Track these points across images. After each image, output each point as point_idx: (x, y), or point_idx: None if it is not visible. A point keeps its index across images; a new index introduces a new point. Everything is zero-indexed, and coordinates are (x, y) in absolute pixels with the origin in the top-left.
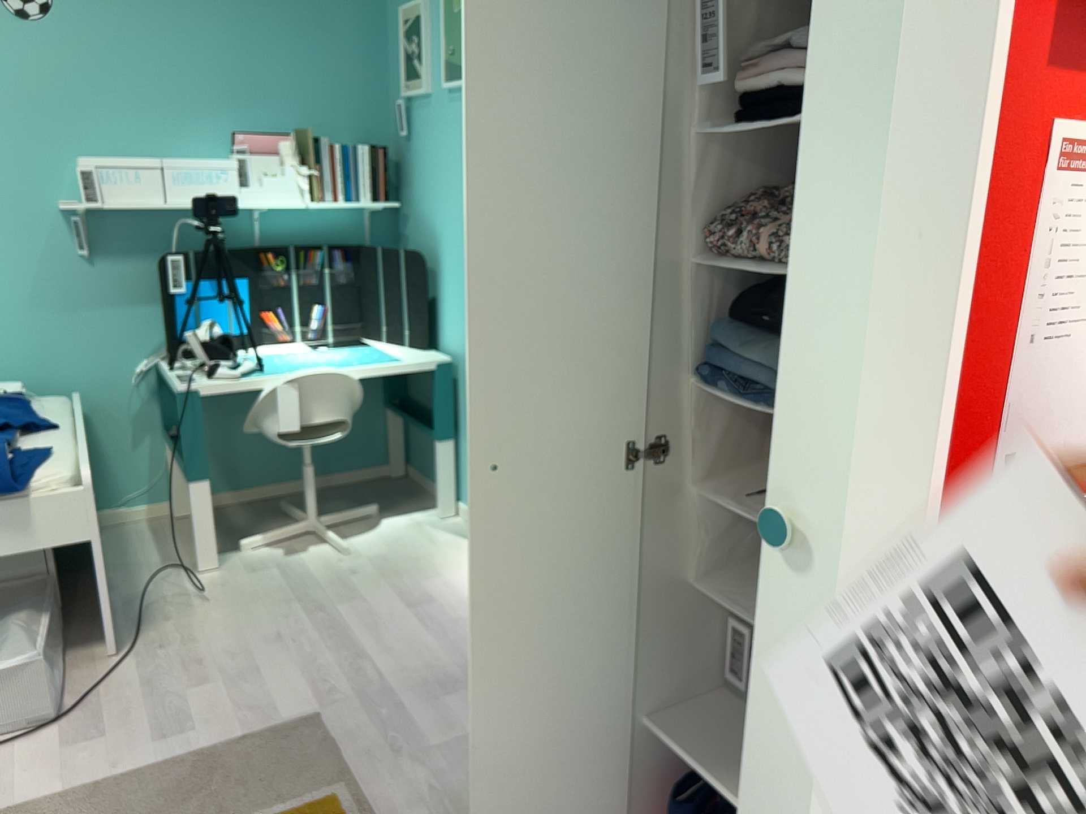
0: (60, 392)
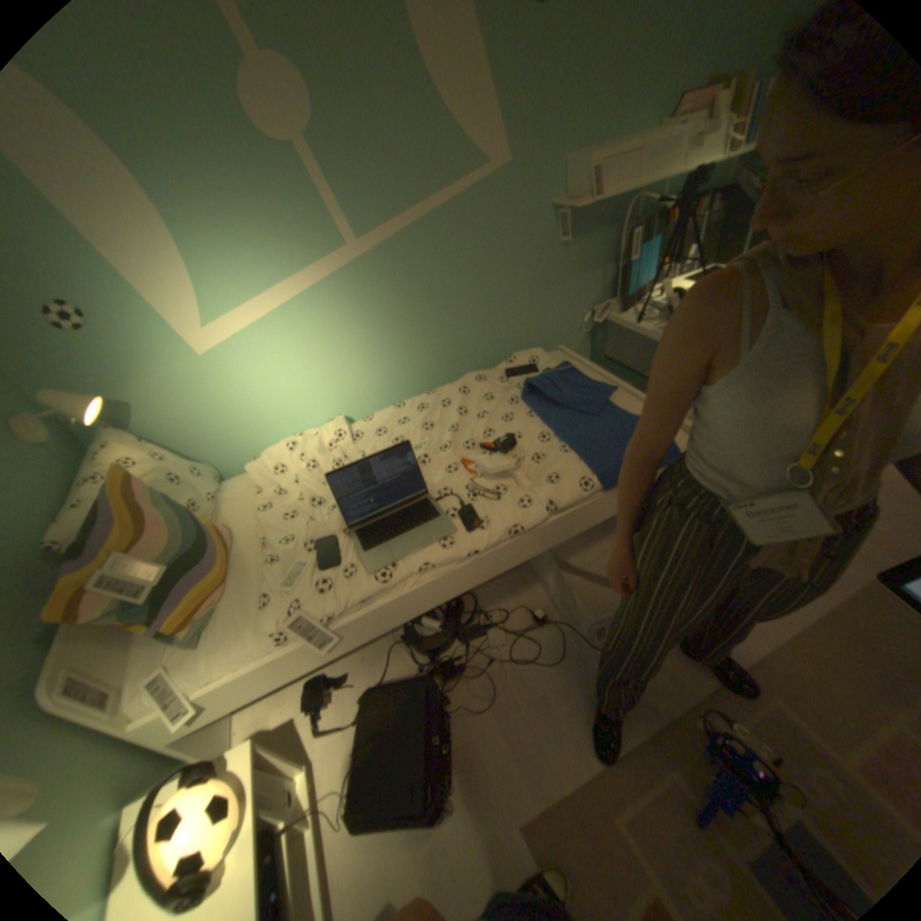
0: (543, 344)
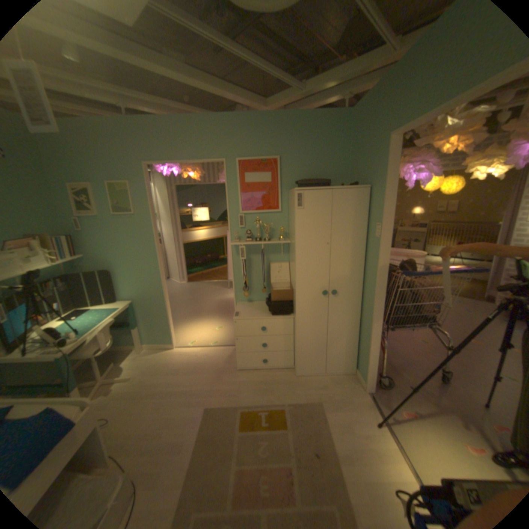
0: None
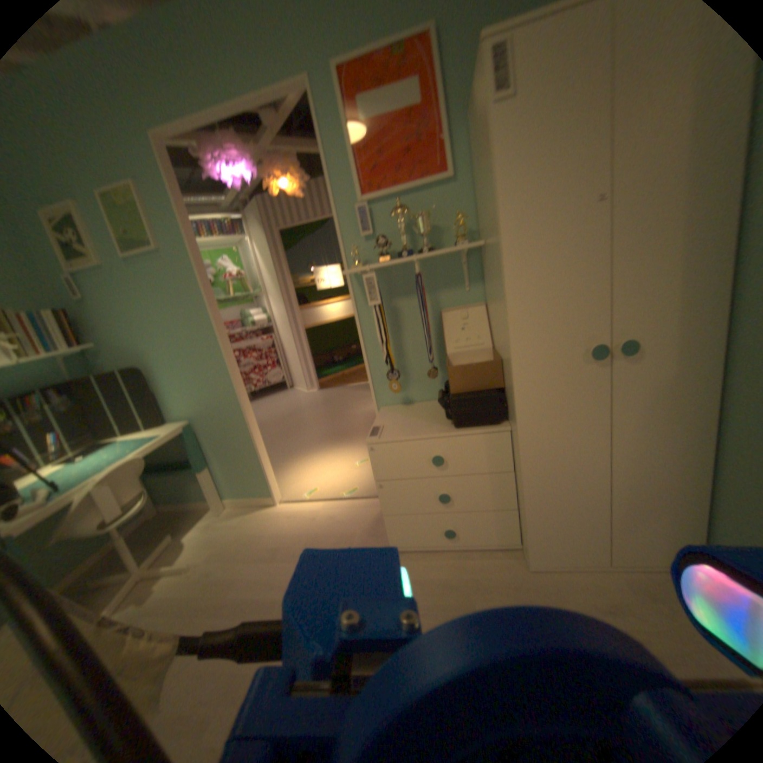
0: None
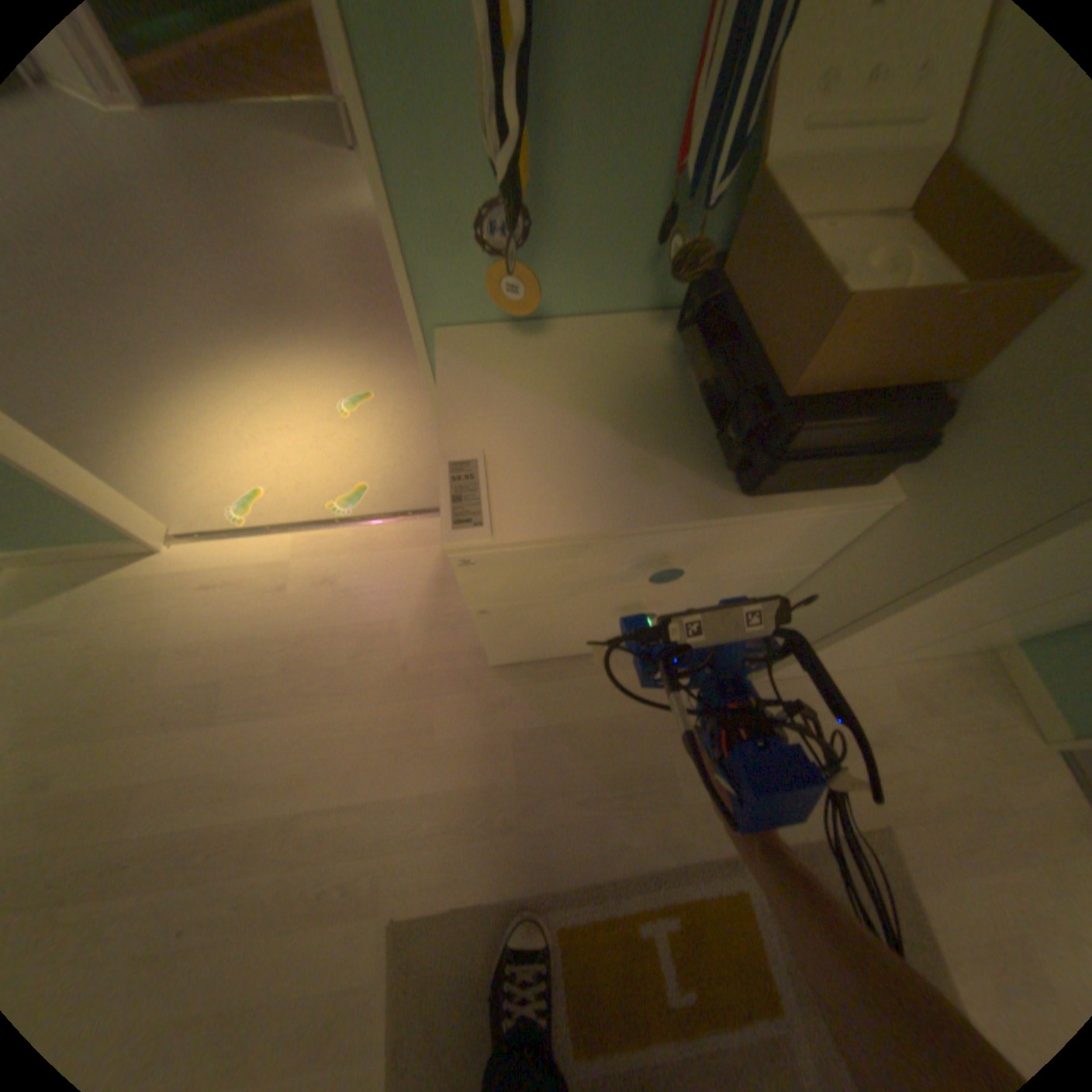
0: None
